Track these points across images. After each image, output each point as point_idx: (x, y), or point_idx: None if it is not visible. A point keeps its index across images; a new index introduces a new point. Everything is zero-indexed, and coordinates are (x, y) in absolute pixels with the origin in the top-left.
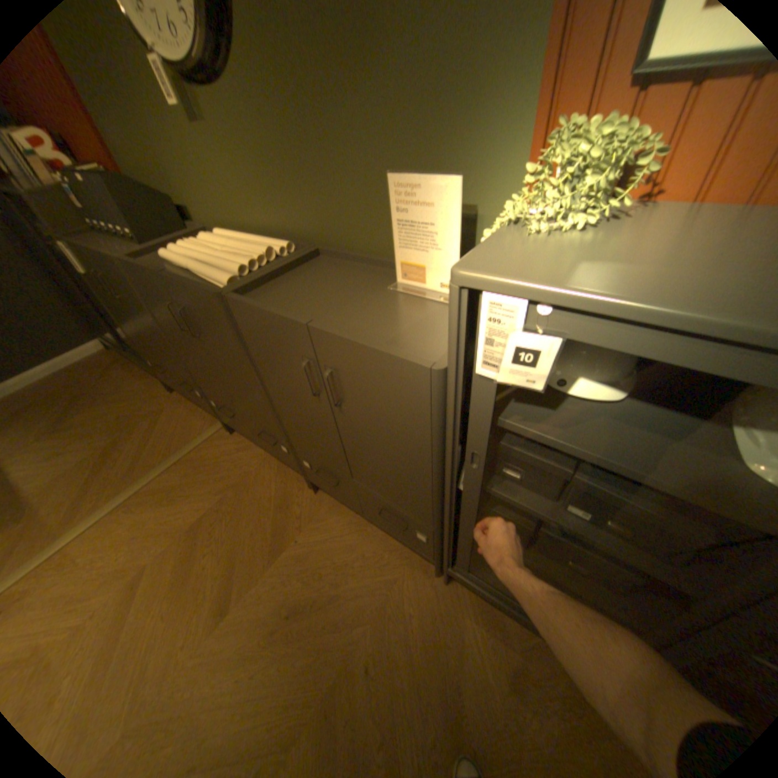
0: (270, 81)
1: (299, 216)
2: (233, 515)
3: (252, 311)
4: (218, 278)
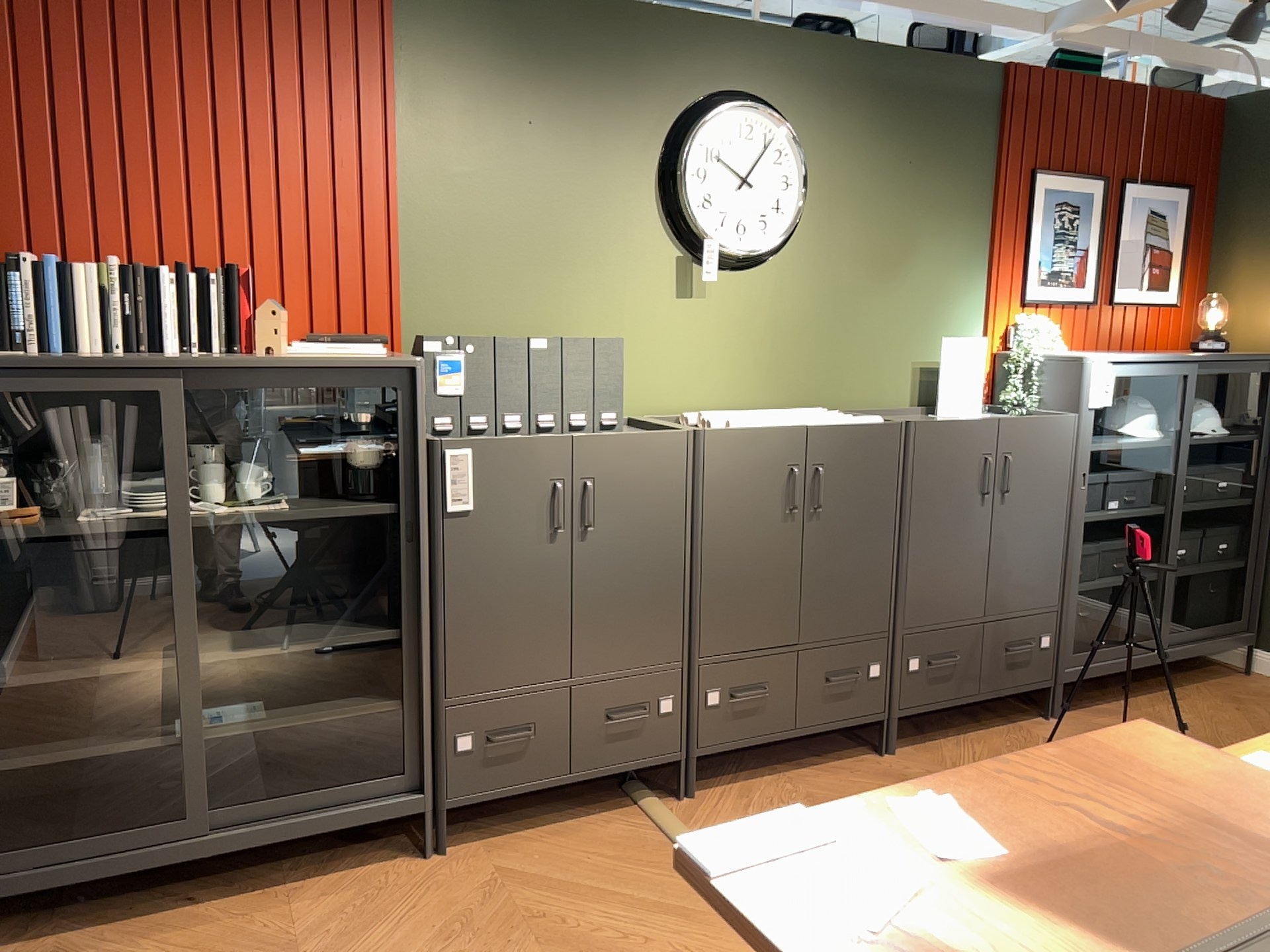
0: (815, 277)
1: (804, 385)
2: None
3: (946, 426)
4: (869, 420)
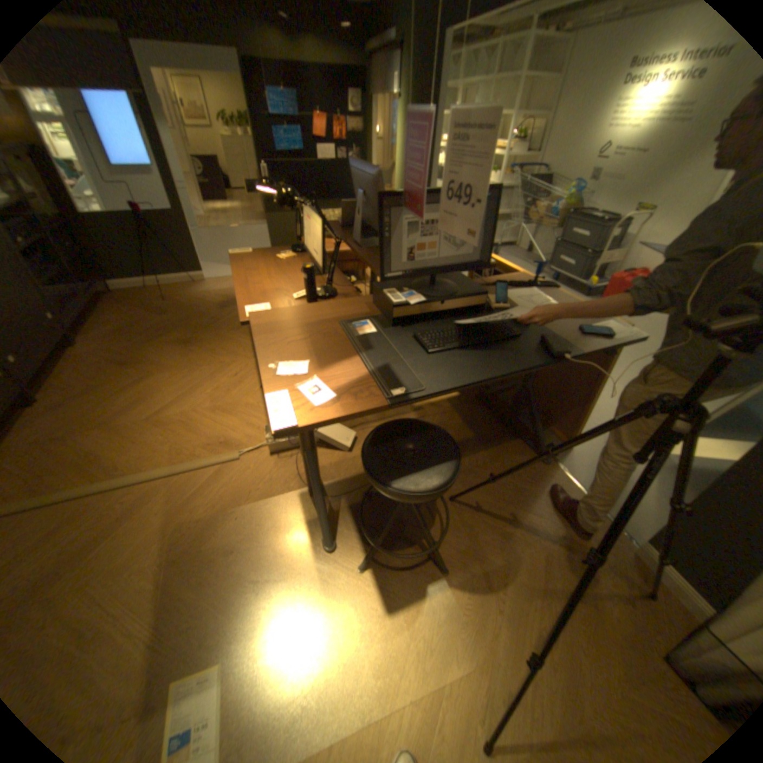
0: None
1: None
2: (80, 419)
3: None
4: None
